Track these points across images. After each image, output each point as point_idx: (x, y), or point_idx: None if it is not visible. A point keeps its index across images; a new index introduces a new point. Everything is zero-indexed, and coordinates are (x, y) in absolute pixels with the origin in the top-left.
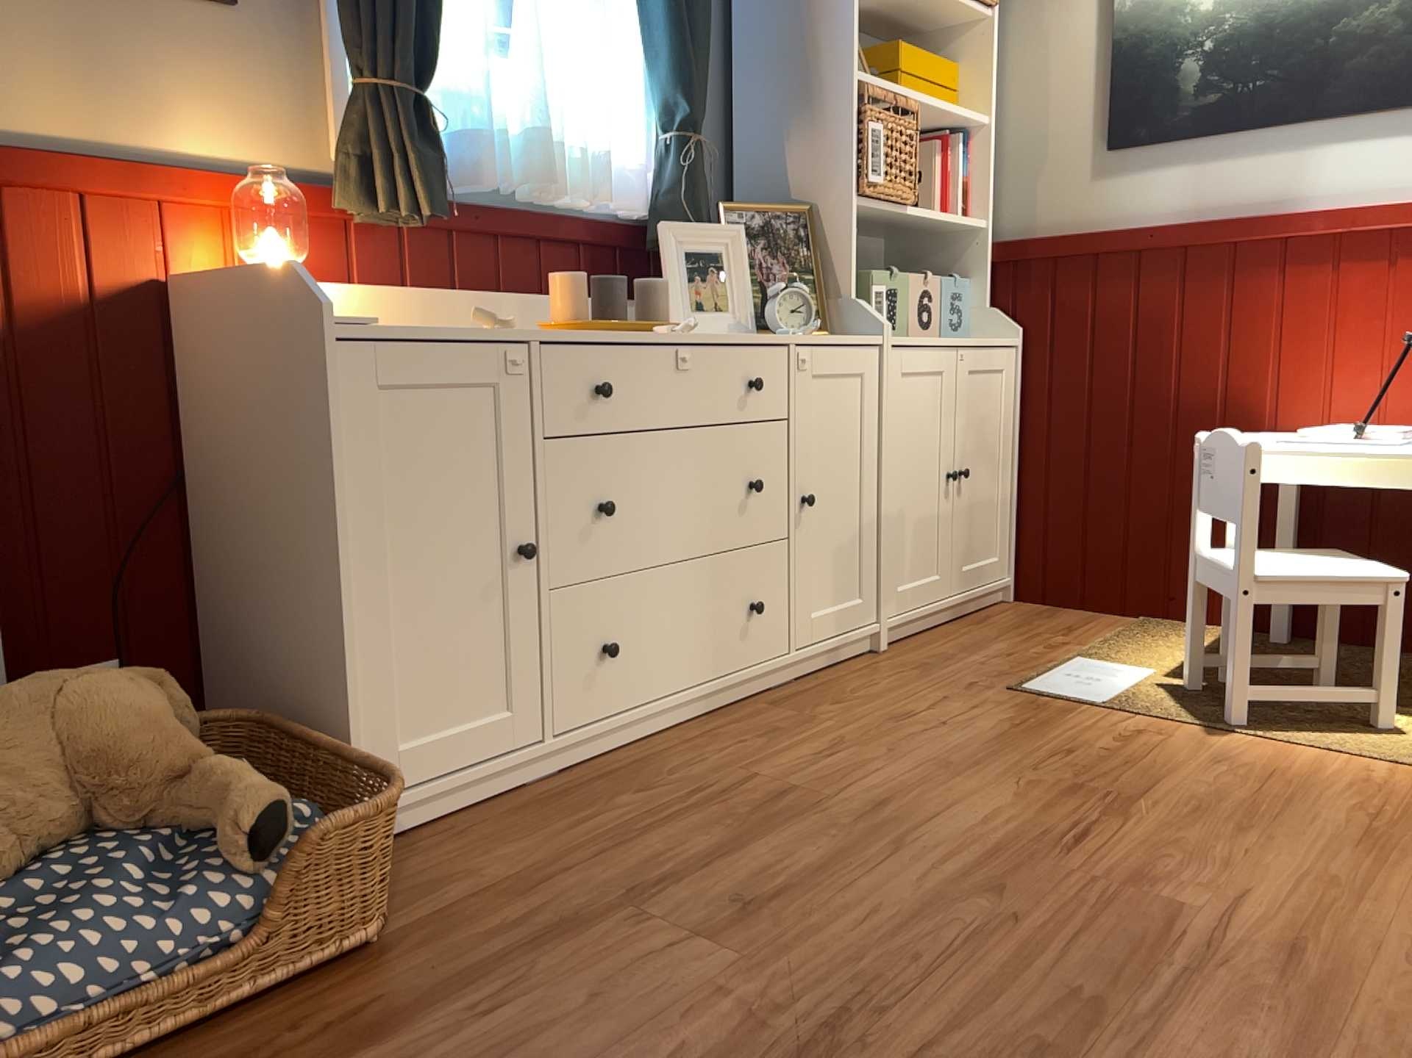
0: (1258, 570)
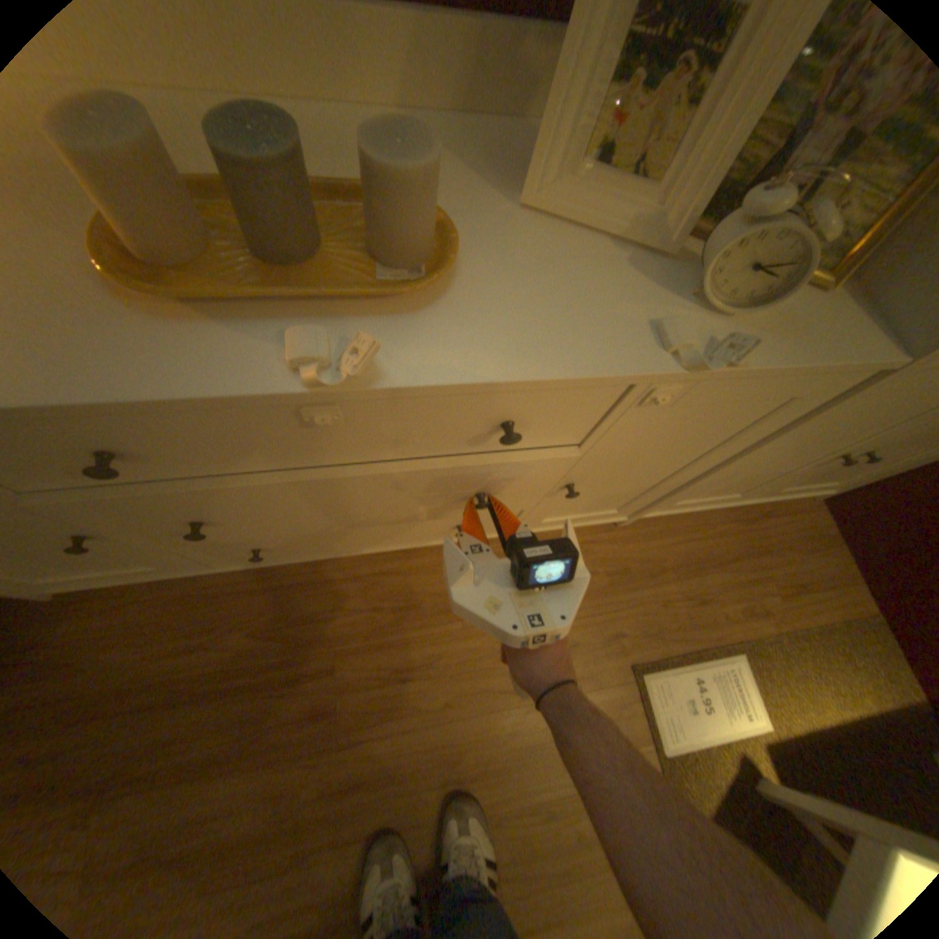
0: None
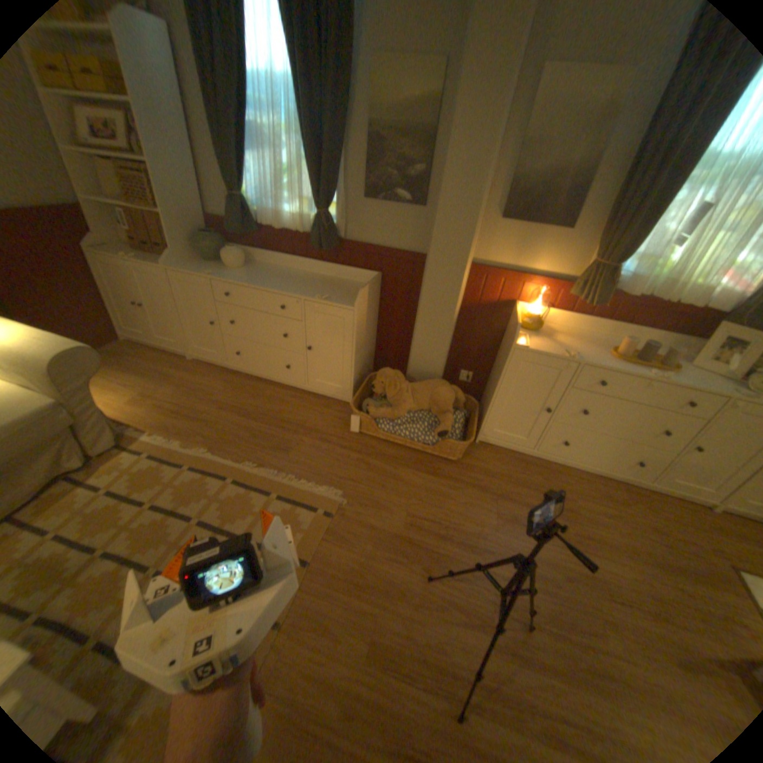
0: None
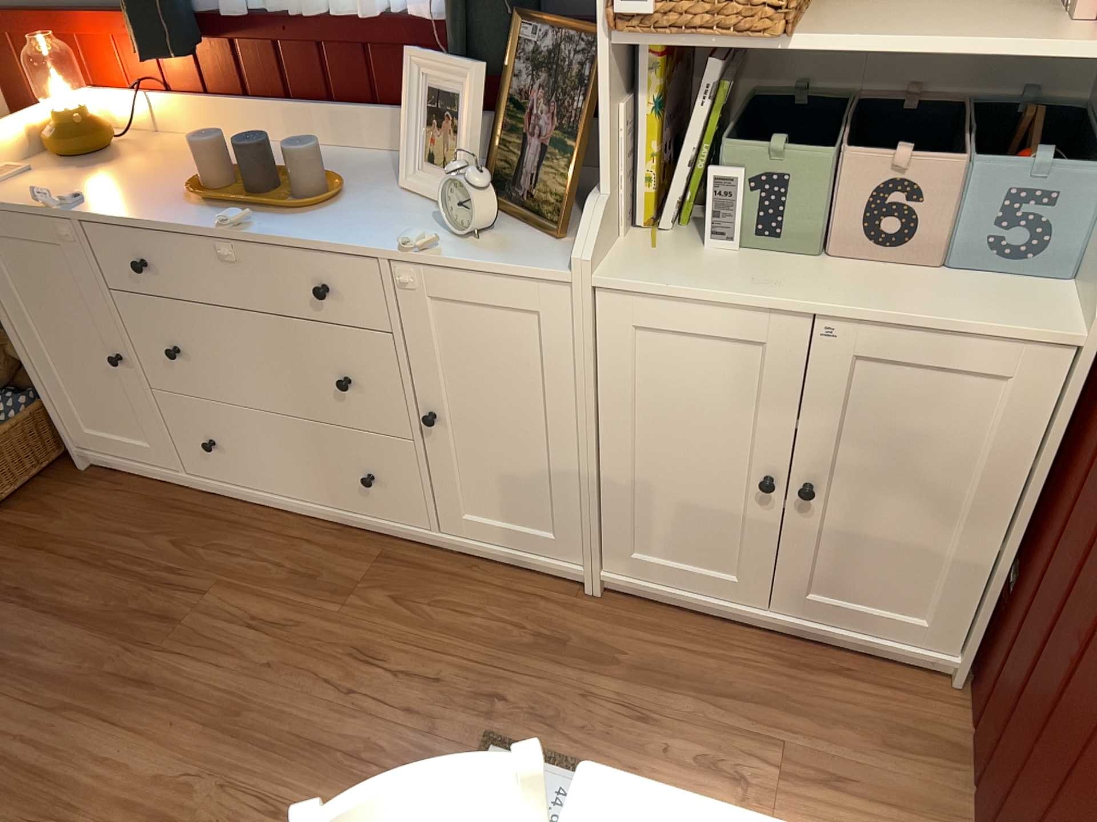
0: None
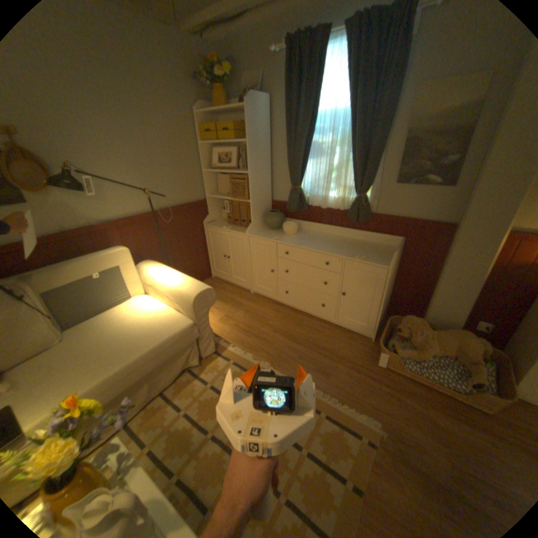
0: None
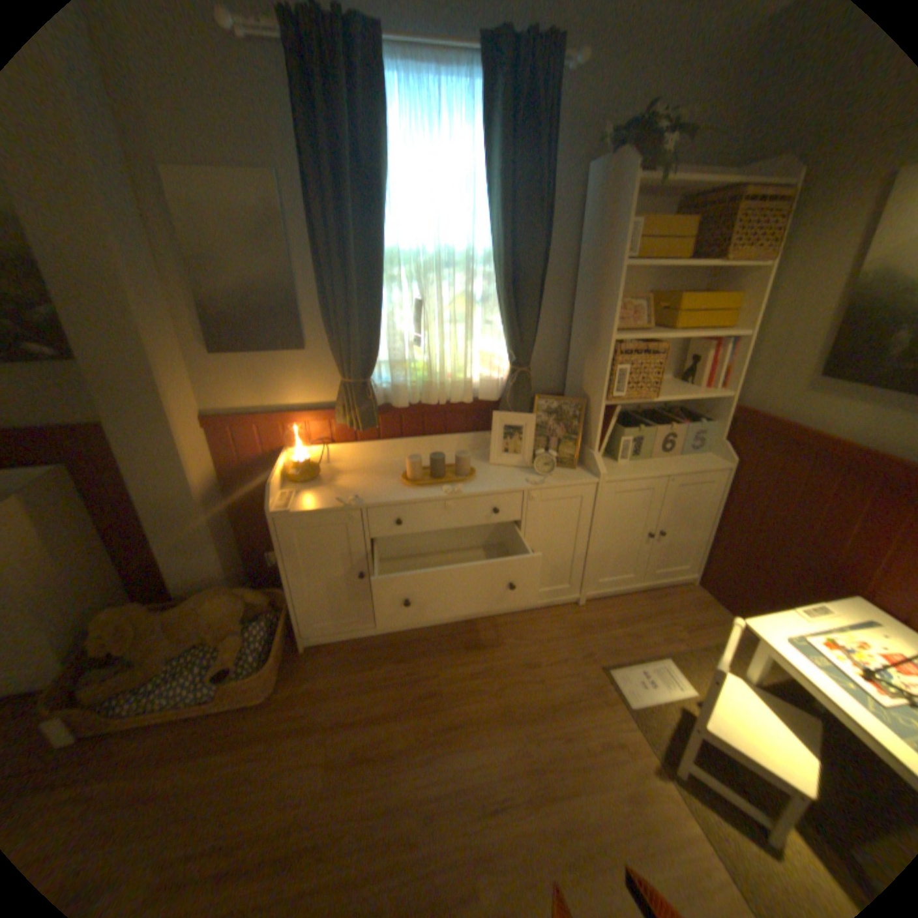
0: (717, 725)
